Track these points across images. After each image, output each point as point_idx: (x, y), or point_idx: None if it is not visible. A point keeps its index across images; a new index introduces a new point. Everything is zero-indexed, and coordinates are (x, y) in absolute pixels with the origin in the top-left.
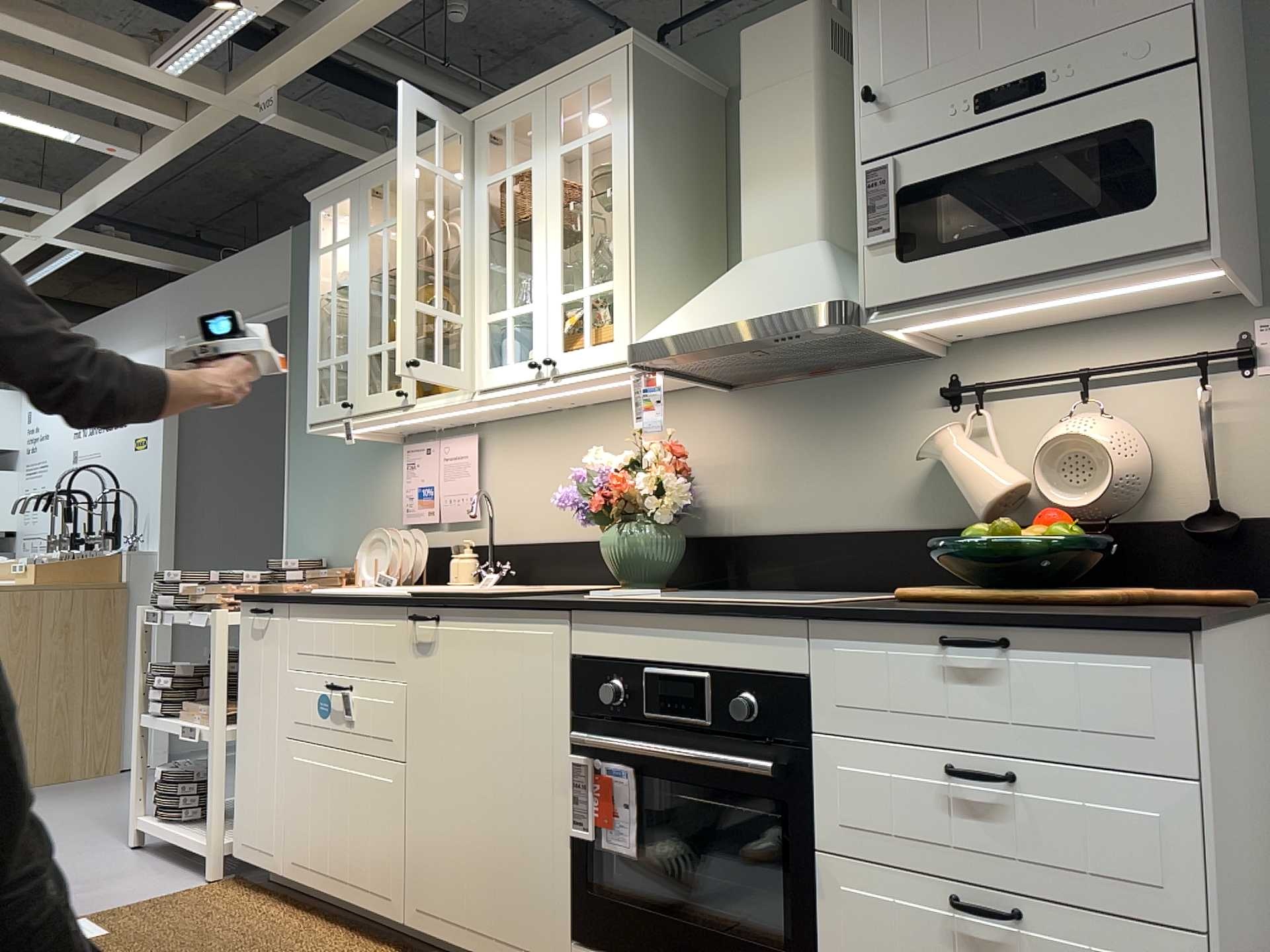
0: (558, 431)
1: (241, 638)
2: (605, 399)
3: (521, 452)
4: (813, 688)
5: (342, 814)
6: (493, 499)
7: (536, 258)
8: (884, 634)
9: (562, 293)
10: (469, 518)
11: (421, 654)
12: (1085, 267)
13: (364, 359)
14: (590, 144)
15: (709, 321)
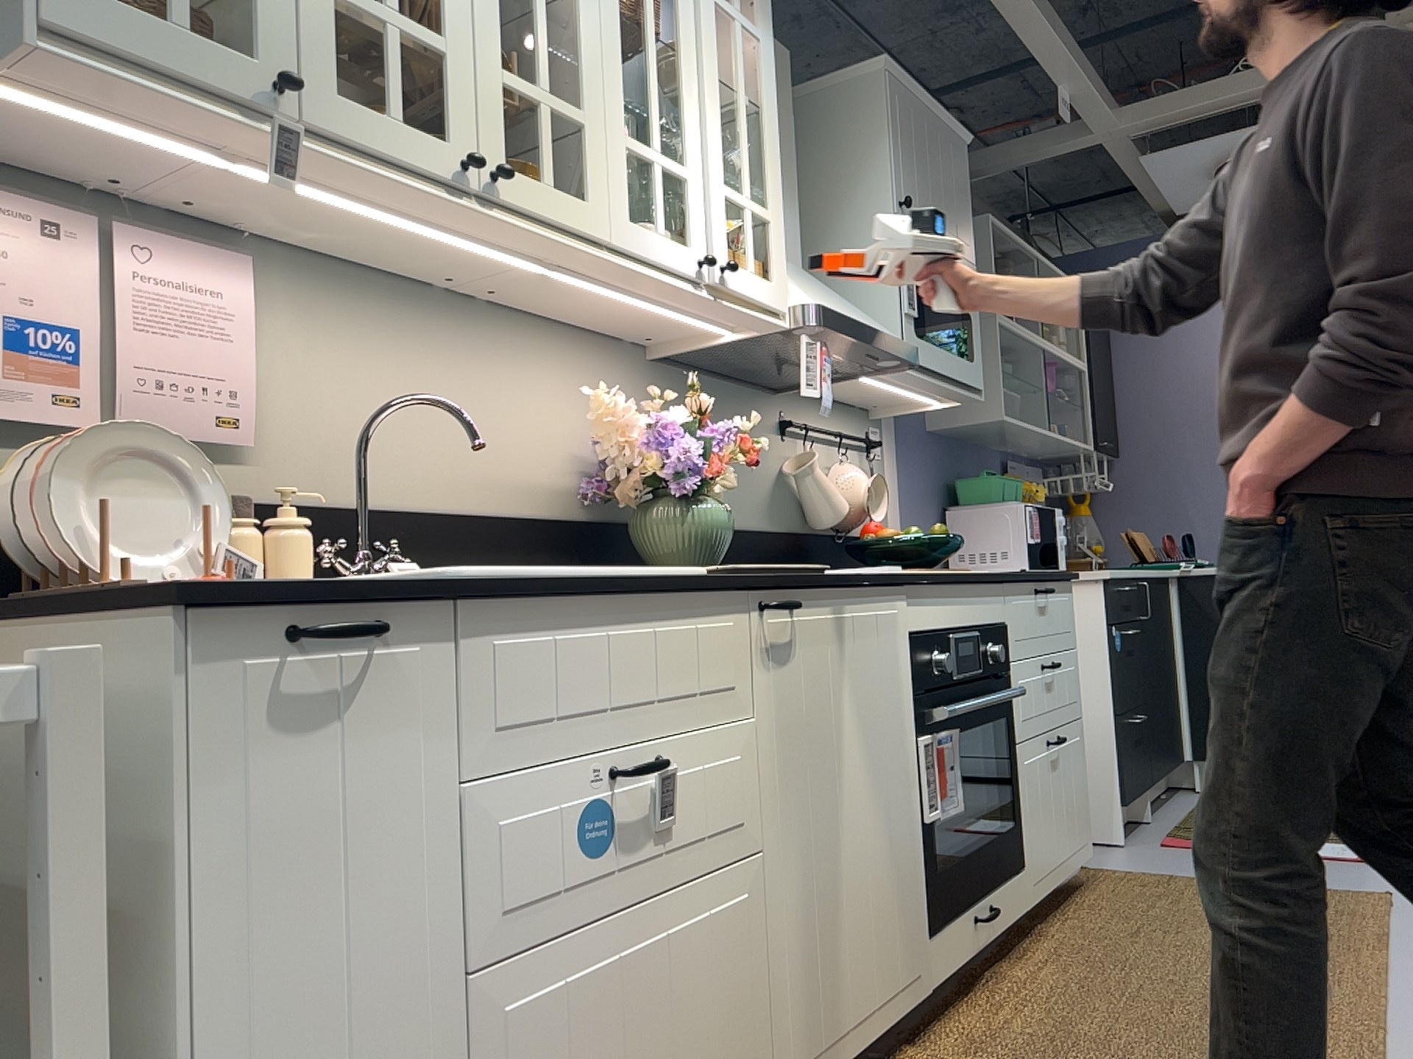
0: (432, 324)
1: (171, 751)
2: (514, 307)
3: (352, 333)
4: (1008, 630)
5: (654, 1037)
6: (280, 409)
7: (691, 114)
8: (1024, 590)
9: (723, 187)
10: (221, 438)
11: (777, 664)
12: (957, 383)
13: (327, 0)
14: (742, 29)
15: (854, 318)
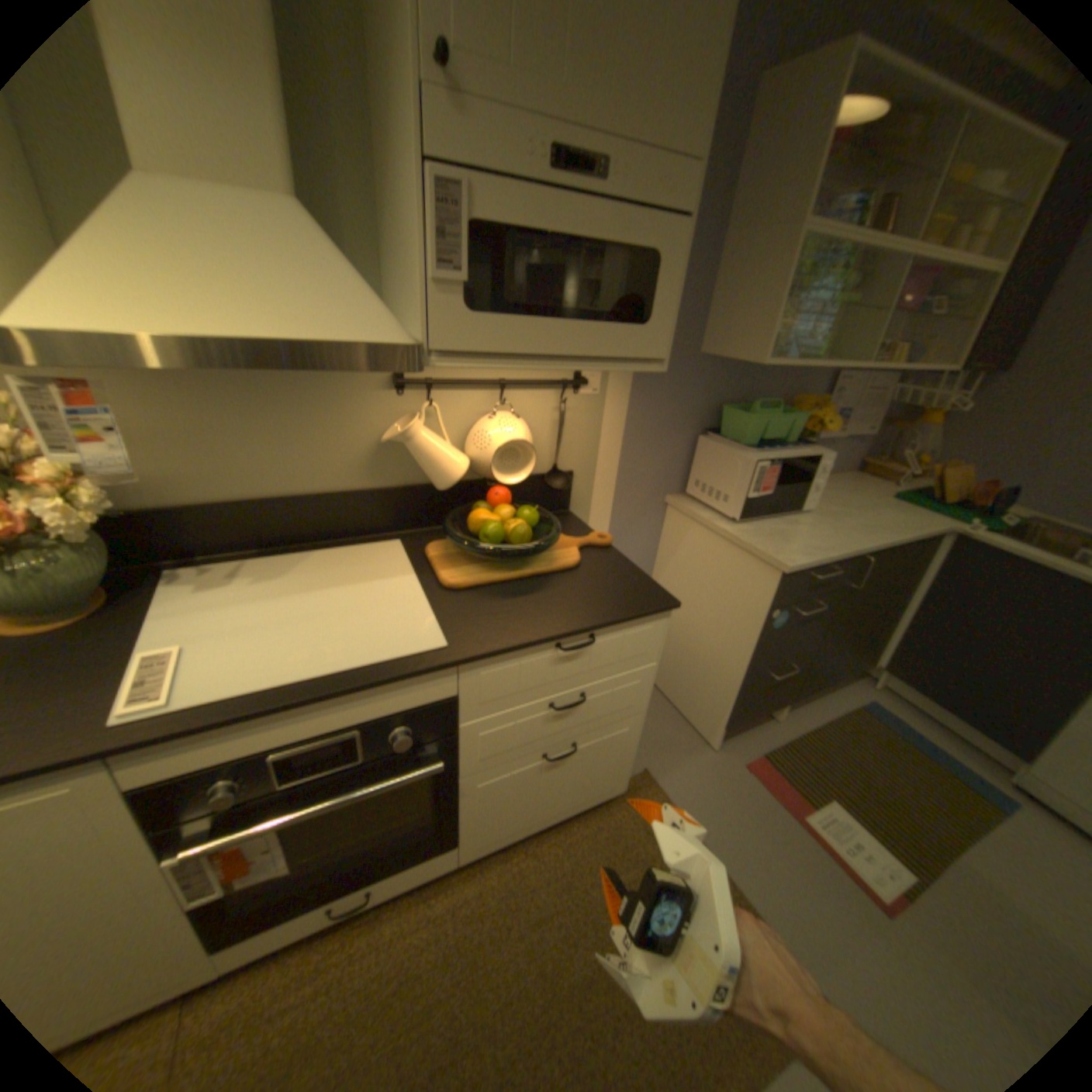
0: None
1: None
2: None
3: None
4: (459, 700)
5: None
6: None
7: None
8: (517, 653)
9: None
10: None
11: None
12: (599, 355)
13: None
14: None
15: (198, 322)
